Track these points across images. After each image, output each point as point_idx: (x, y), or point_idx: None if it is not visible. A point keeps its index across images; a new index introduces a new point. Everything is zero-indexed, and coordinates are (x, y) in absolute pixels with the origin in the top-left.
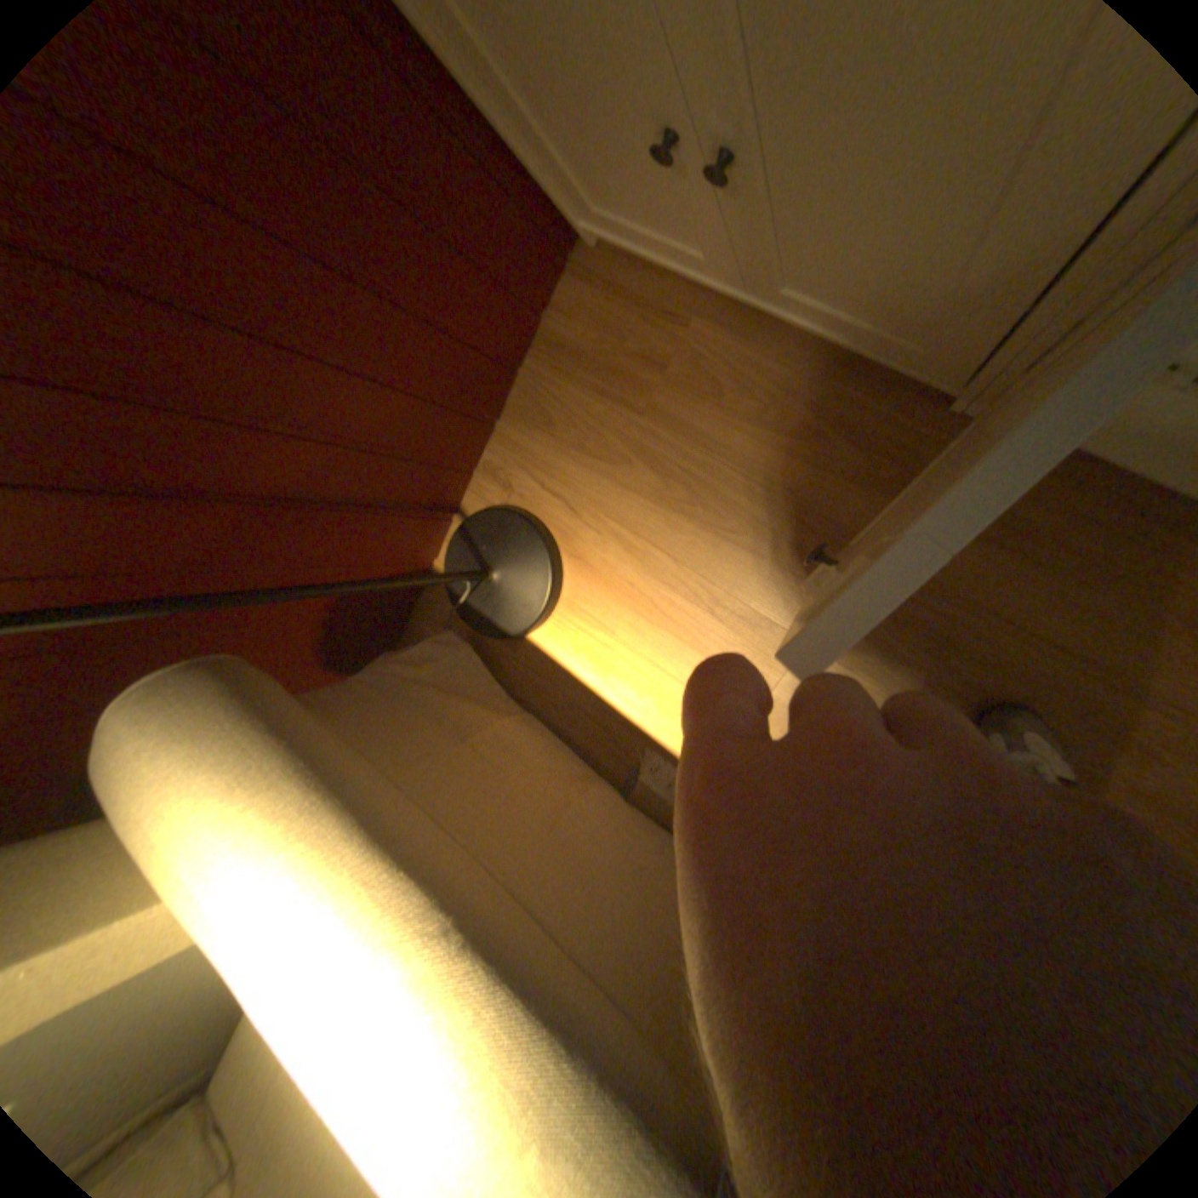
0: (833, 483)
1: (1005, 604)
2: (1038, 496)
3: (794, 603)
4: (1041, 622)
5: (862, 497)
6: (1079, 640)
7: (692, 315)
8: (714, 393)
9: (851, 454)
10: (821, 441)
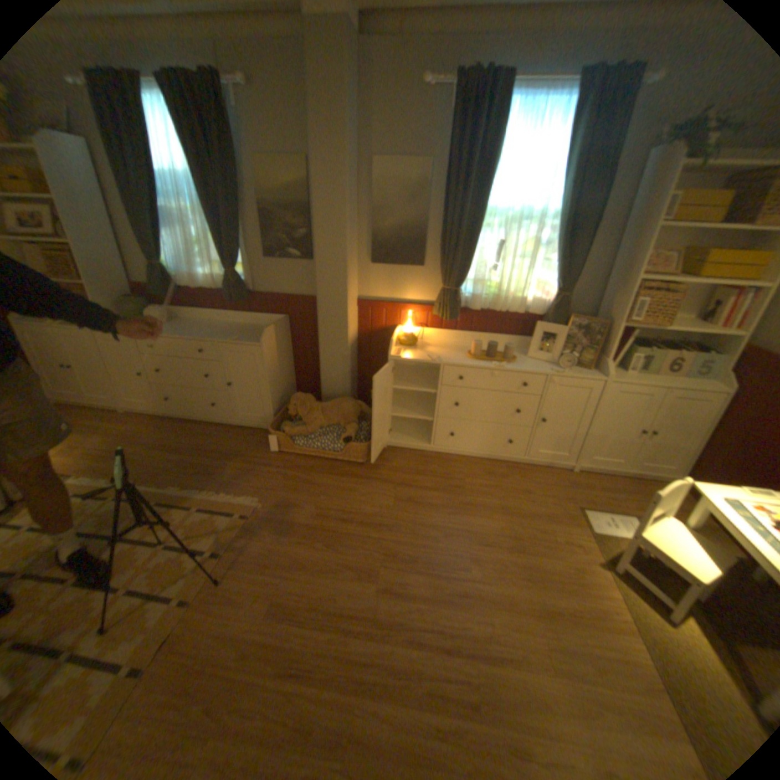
0: (90, 424)
1: (120, 431)
2: (129, 420)
3: (73, 439)
4: (126, 431)
5: (96, 425)
6: (131, 432)
7: (68, 411)
8: (68, 418)
9: (96, 421)
10: (90, 420)
